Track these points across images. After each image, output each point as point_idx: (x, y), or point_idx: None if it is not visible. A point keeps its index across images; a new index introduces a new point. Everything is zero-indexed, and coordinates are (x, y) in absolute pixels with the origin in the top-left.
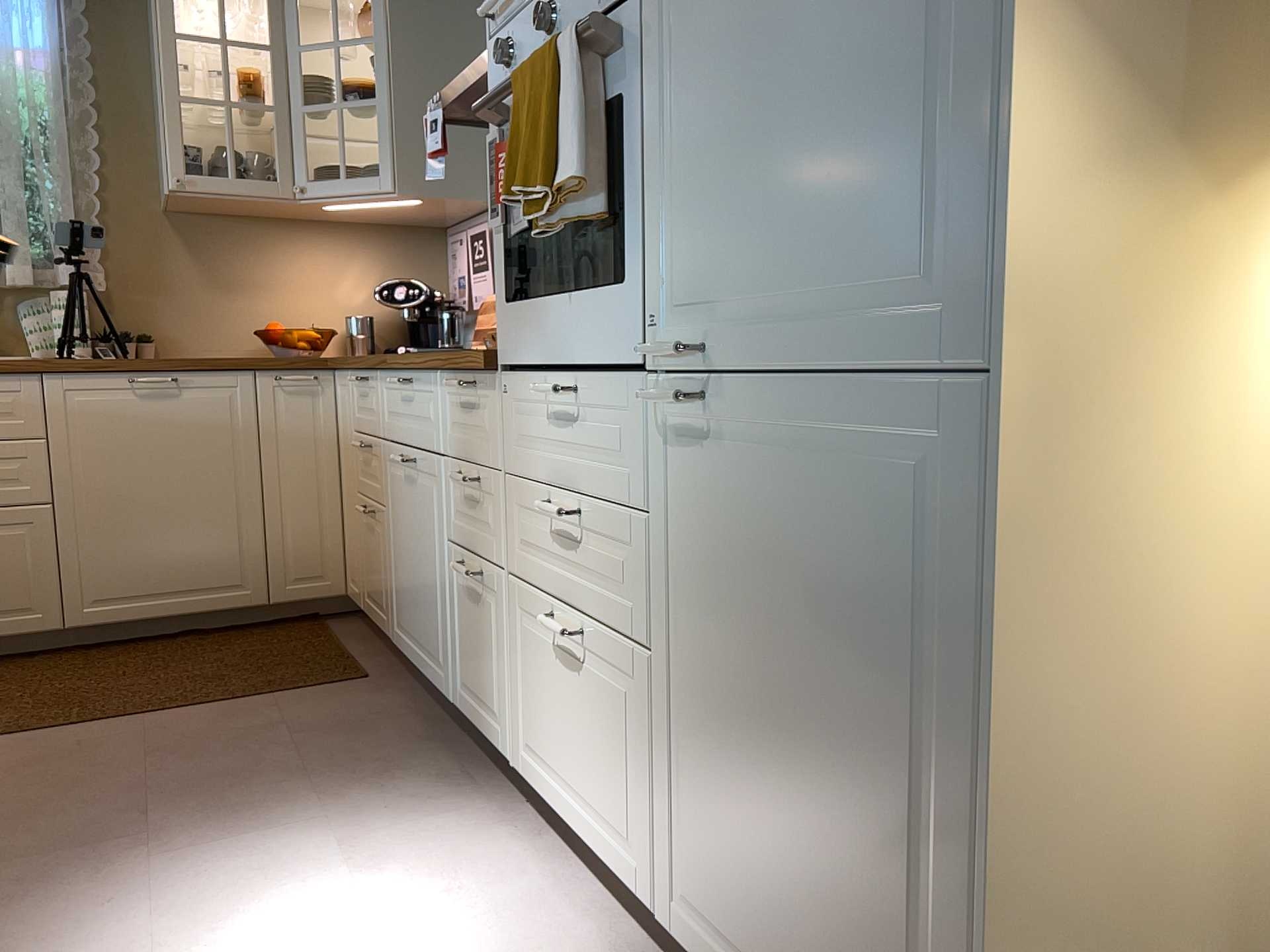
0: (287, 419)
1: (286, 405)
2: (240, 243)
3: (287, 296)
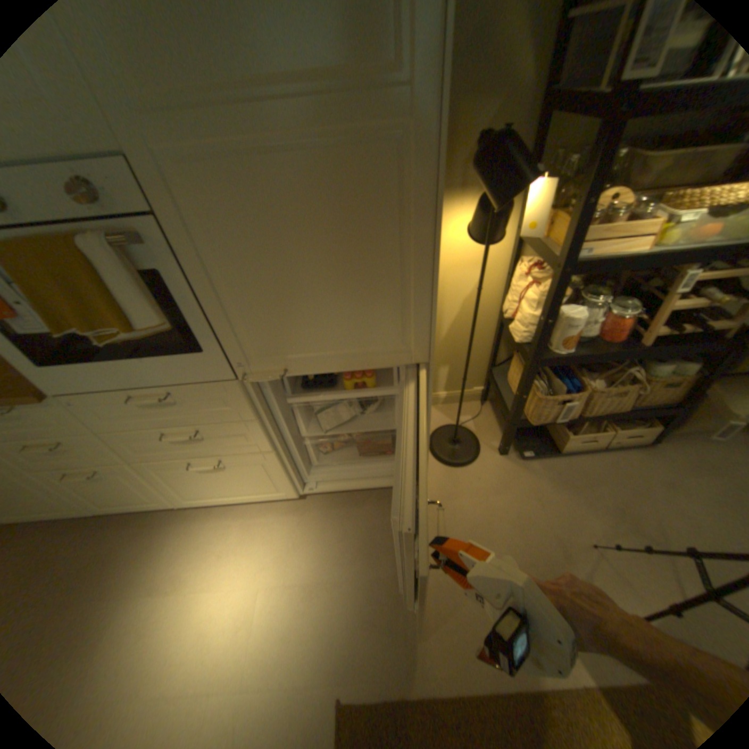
0: None
1: None
2: None
3: None
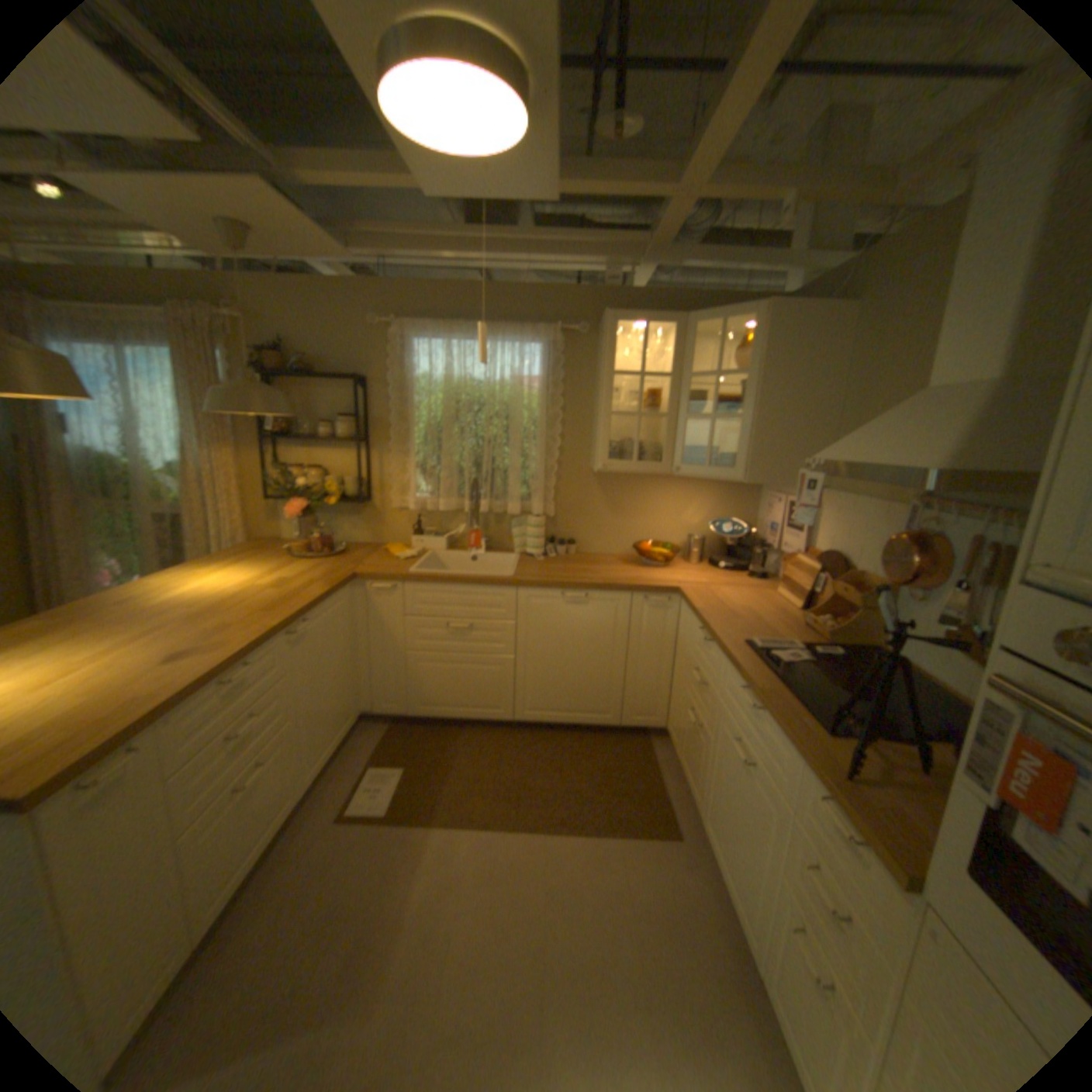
0: (648, 622)
1: (649, 613)
2: (631, 486)
3: (654, 519)
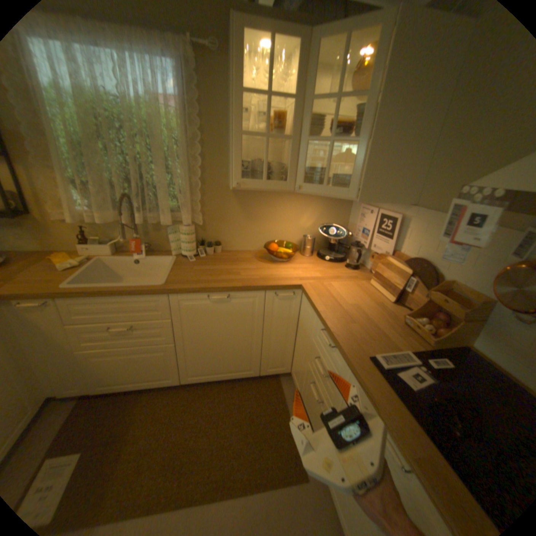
0: (277, 310)
1: (278, 304)
2: (261, 199)
3: (278, 224)
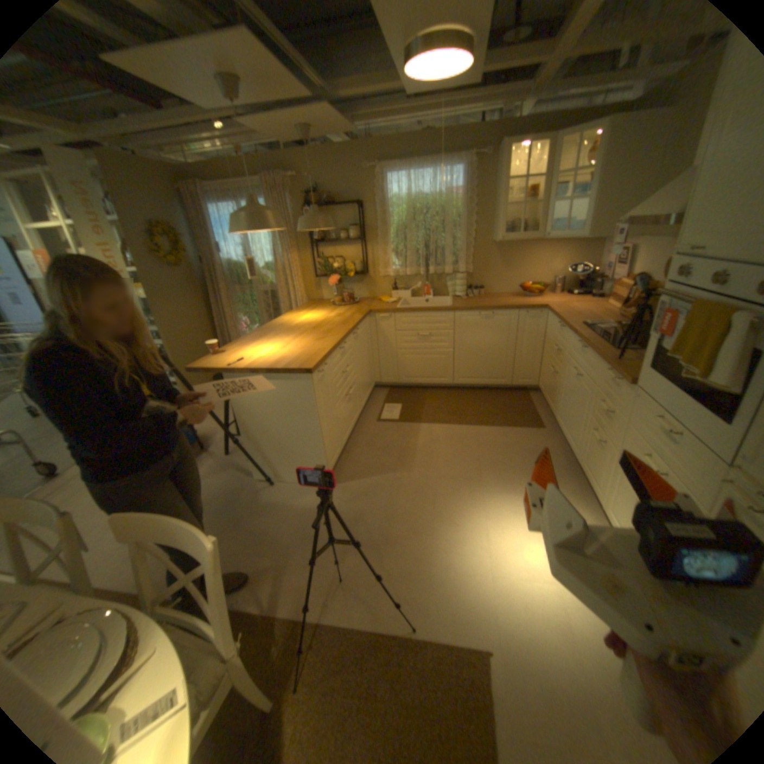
0: (527, 326)
1: (528, 321)
2: (517, 250)
3: (531, 269)
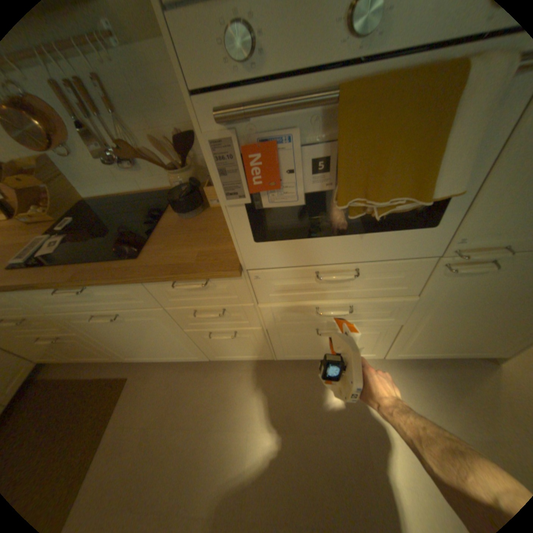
0: None
1: None
2: None
3: None
